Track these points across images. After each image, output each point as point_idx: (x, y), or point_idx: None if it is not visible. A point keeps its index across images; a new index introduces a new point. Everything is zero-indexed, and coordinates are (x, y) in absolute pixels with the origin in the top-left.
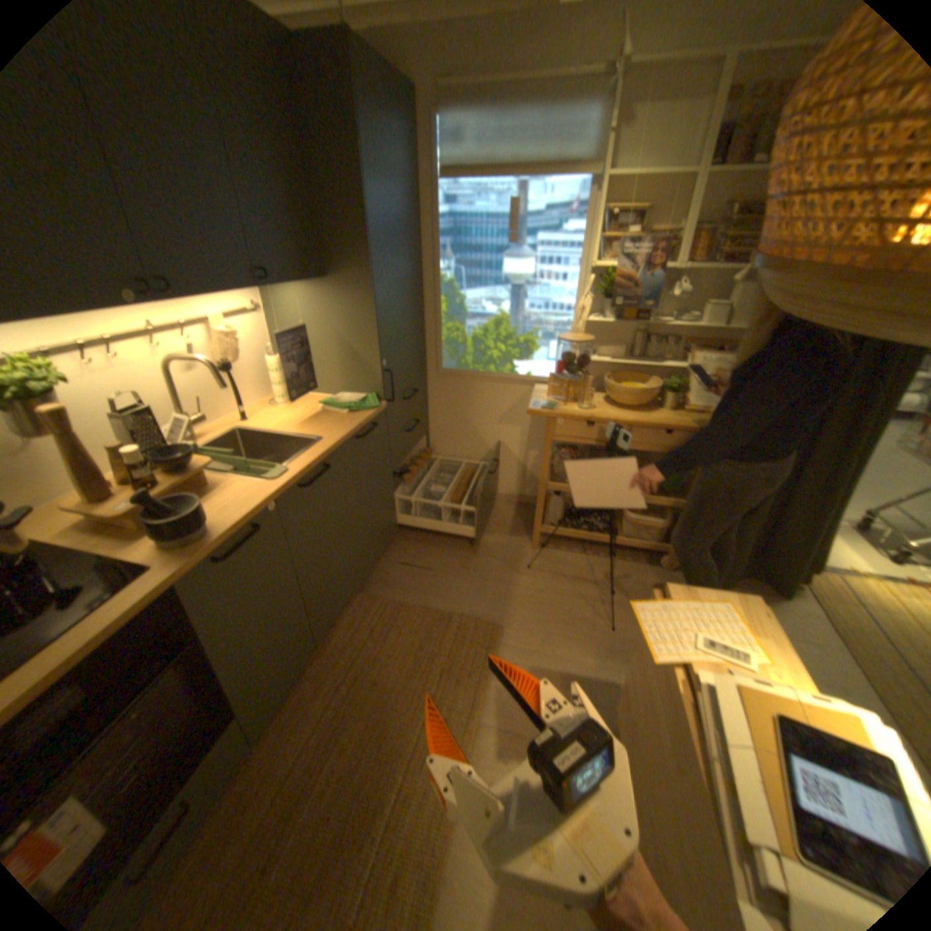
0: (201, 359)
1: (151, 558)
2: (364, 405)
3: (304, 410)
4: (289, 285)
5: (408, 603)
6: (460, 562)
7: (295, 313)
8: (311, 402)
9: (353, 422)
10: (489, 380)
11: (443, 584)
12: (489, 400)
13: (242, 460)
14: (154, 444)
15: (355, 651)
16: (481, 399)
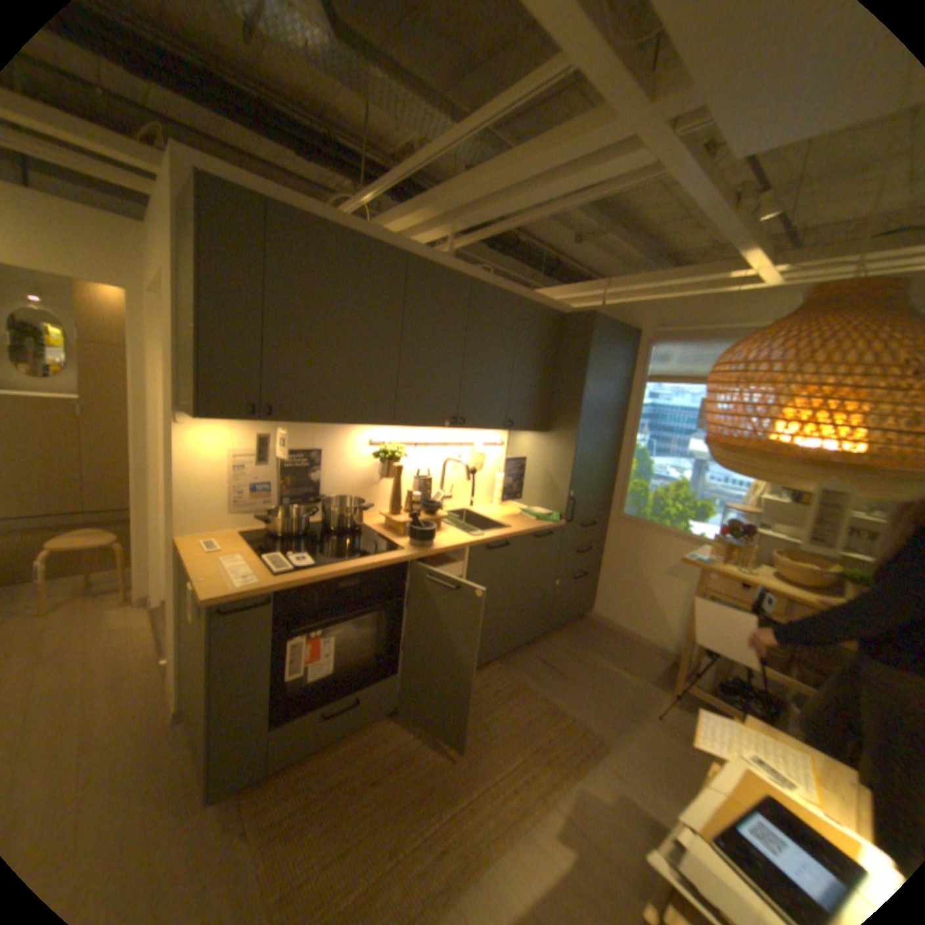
0: (462, 462)
1: (405, 546)
2: (548, 517)
3: (507, 511)
4: (524, 433)
5: (534, 689)
6: (593, 683)
7: (522, 450)
8: (514, 508)
9: (535, 525)
10: (664, 532)
11: (570, 691)
12: (660, 549)
13: (461, 523)
14: (425, 498)
15: (480, 698)
16: (653, 547)
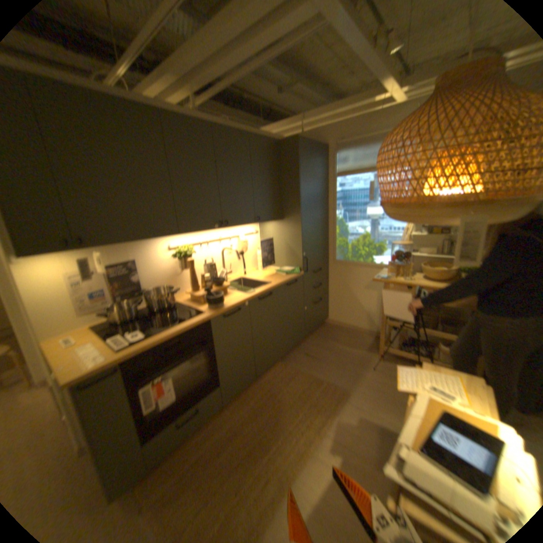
0: (233, 248)
1: (206, 310)
2: (293, 271)
3: (268, 272)
4: (269, 222)
5: (303, 371)
6: (335, 359)
7: (270, 233)
8: (272, 270)
9: (286, 277)
10: (360, 265)
11: (323, 367)
12: (359, 276)
13: (240, 286)
14: (214, 275)
15: (273, 385)
16: (355, 275)
